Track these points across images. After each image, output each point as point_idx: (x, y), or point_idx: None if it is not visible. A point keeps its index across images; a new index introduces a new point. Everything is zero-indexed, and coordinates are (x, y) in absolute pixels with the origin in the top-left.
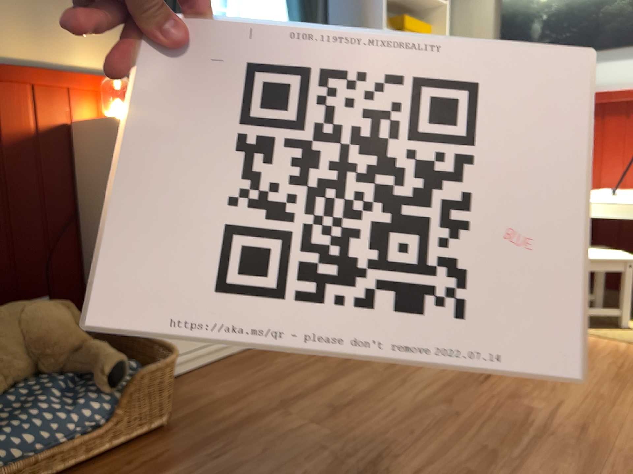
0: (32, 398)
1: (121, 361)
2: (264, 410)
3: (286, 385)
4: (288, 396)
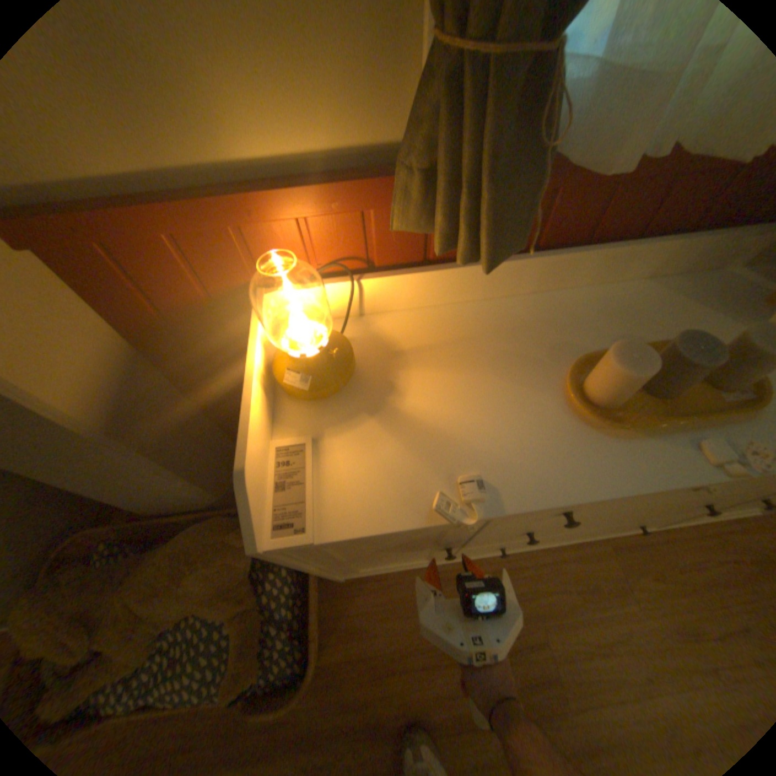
0: (189, 656)
1: (248, 685)
2: (395, 723)
3: (444, 686)
4: (431, 714)
